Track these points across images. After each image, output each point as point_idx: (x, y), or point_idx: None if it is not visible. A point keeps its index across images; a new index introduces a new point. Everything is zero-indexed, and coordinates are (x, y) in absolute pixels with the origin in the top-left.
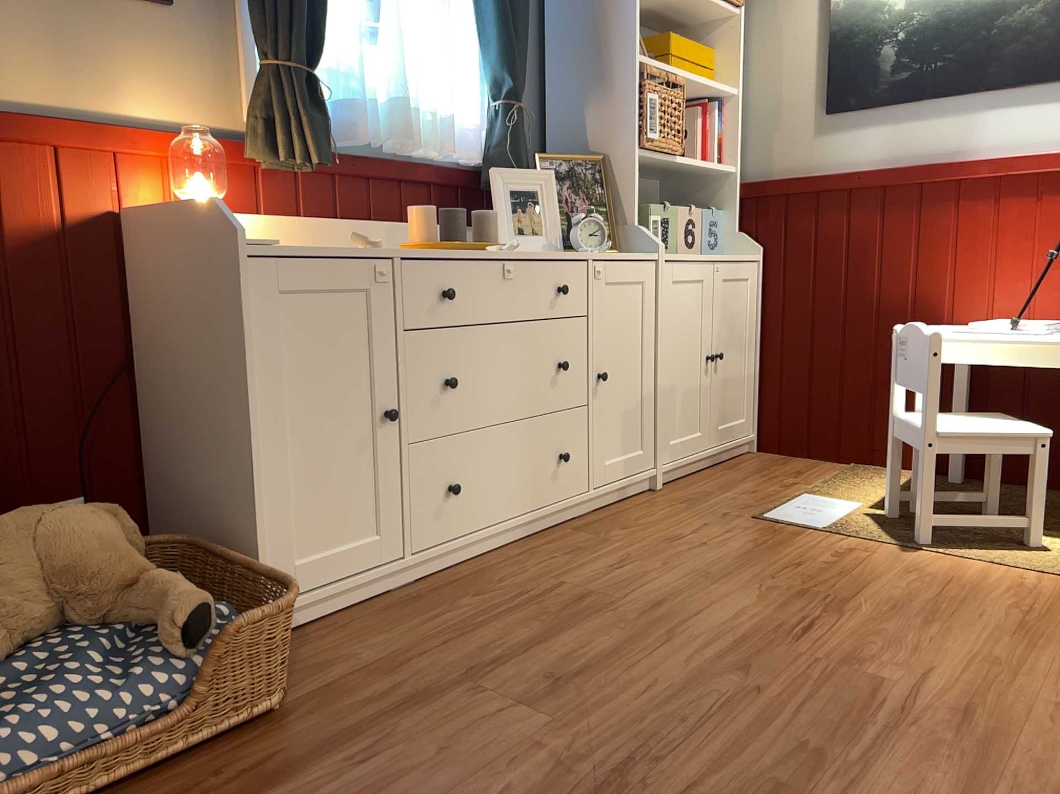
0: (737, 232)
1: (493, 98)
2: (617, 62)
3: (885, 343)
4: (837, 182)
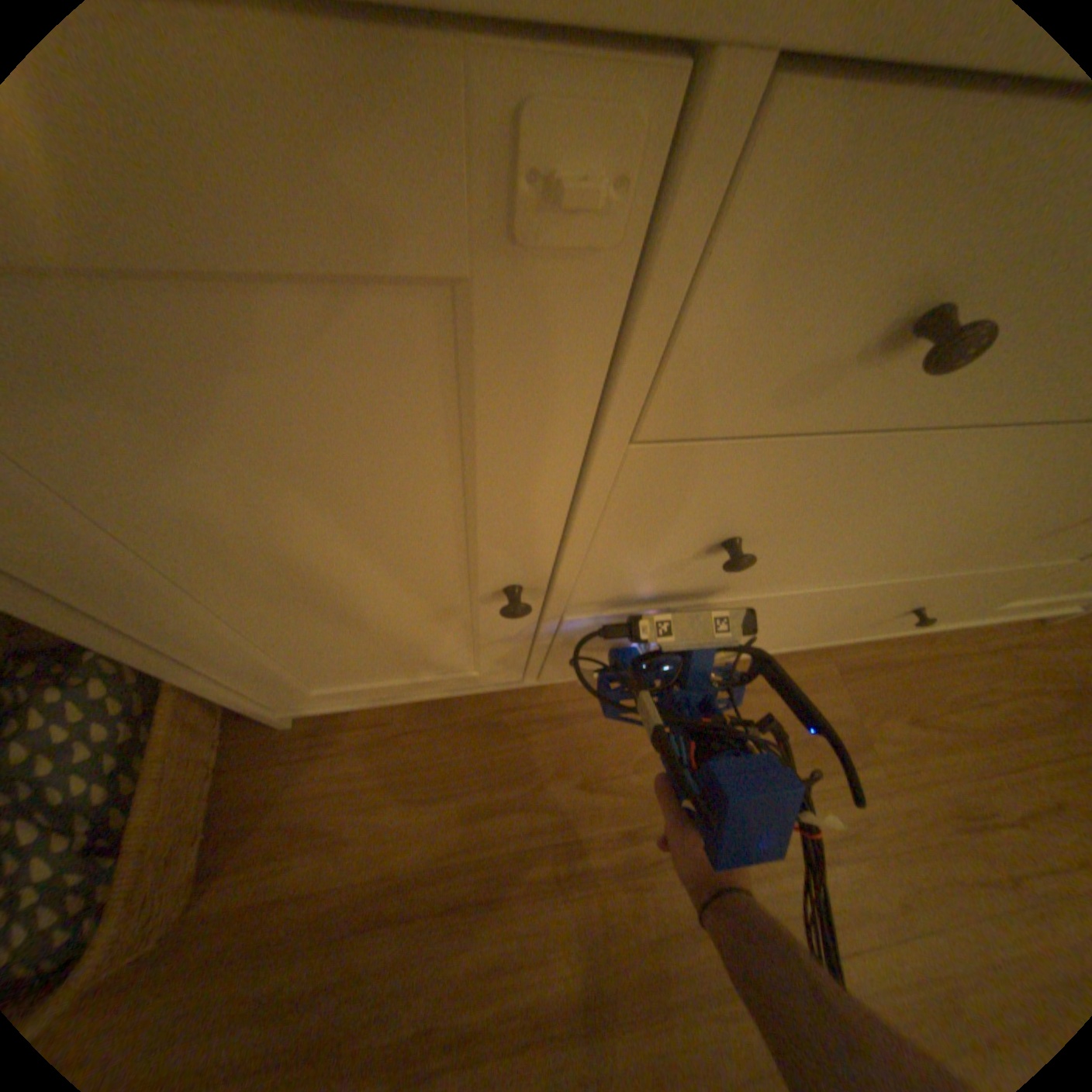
0: None
1: None
2: None
3: None
4: None
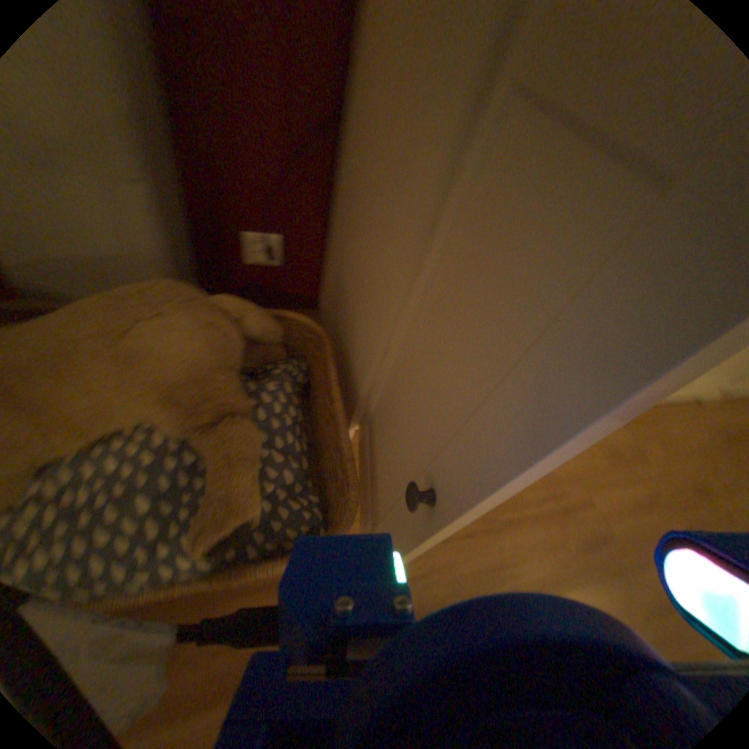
0: None
1: None
2: None
3: None
4: None
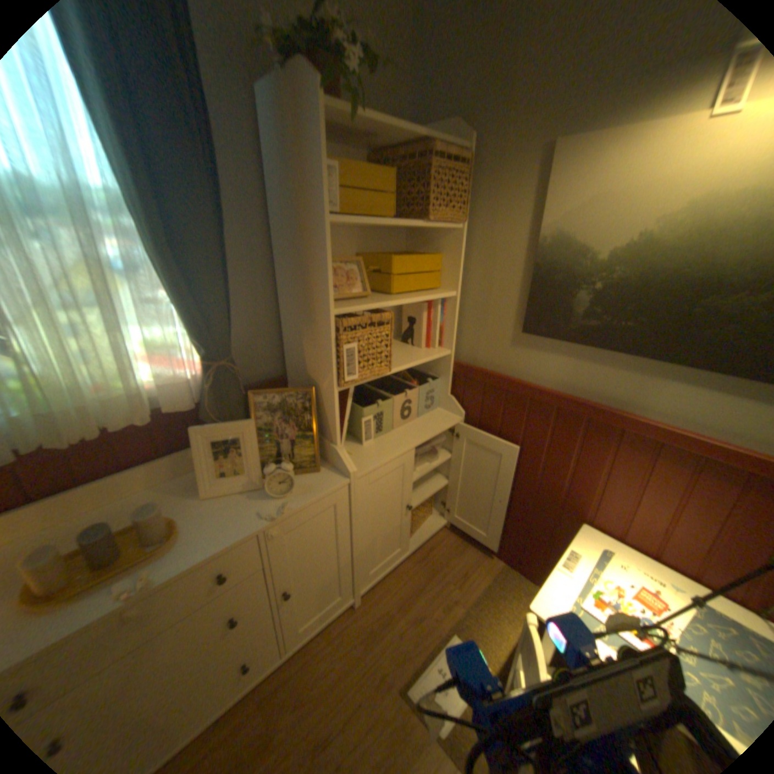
0: (450, 394)
1: (198, 352)
2: (319, 312)
3: (542, 512)
4: (525, 390)
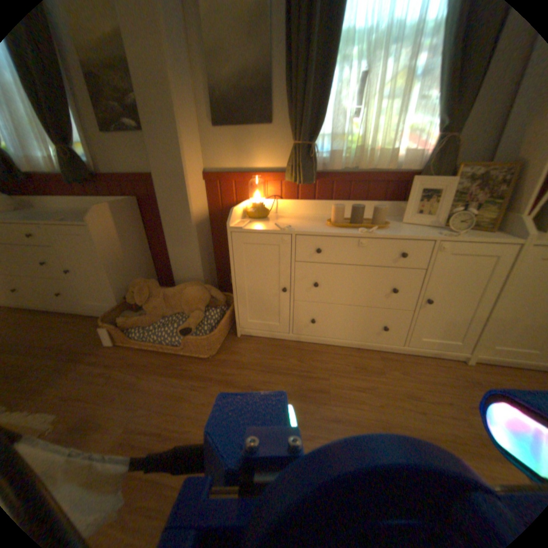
0: None
1: (440, 131)
2: None
3: None
4: None
